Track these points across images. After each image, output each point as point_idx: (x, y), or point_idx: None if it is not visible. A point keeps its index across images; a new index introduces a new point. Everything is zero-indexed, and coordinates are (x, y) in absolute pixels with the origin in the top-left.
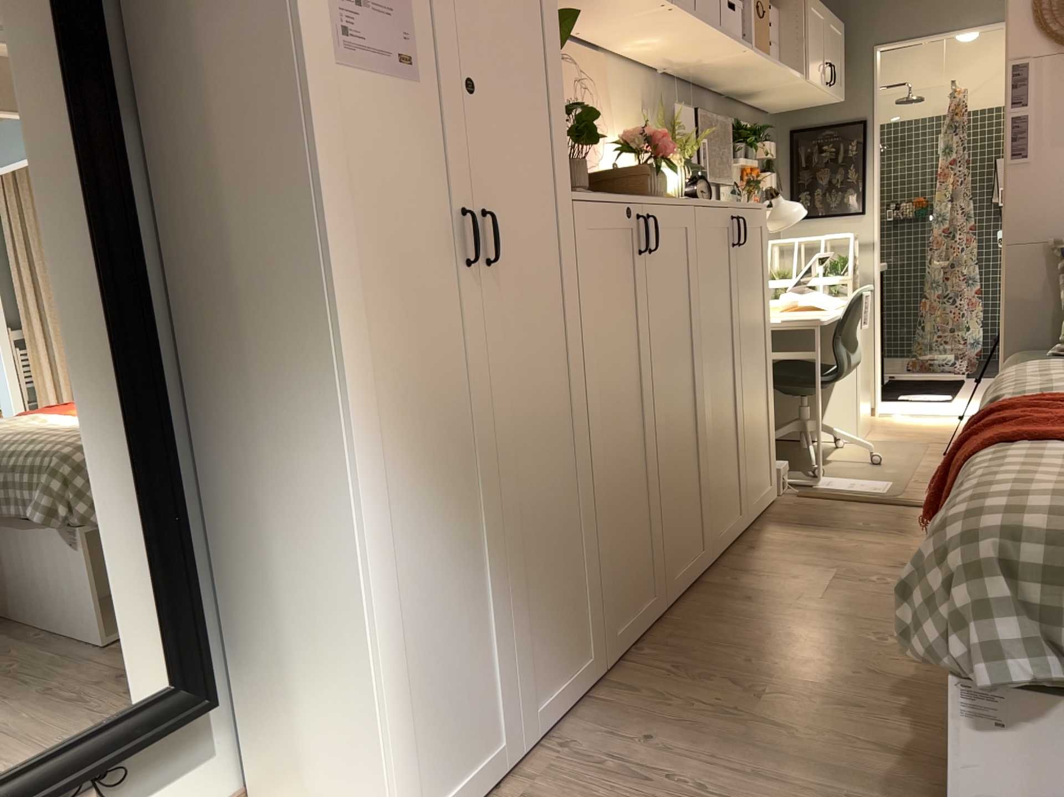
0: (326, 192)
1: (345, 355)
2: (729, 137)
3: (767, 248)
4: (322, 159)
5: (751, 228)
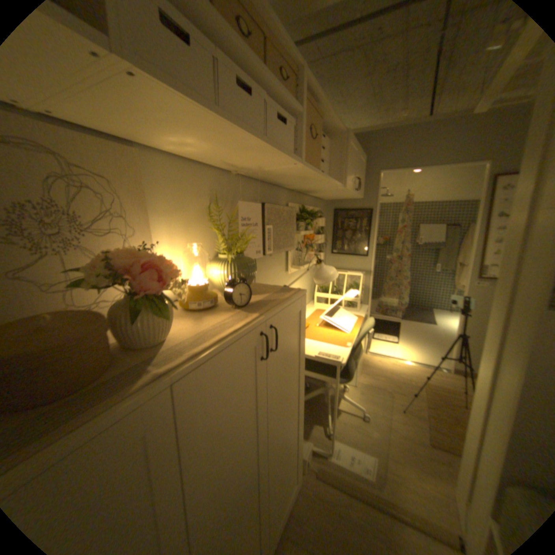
0: None
1: None
2: (295, 216)
3: (304, 321)
4: None
5: (288, 318)
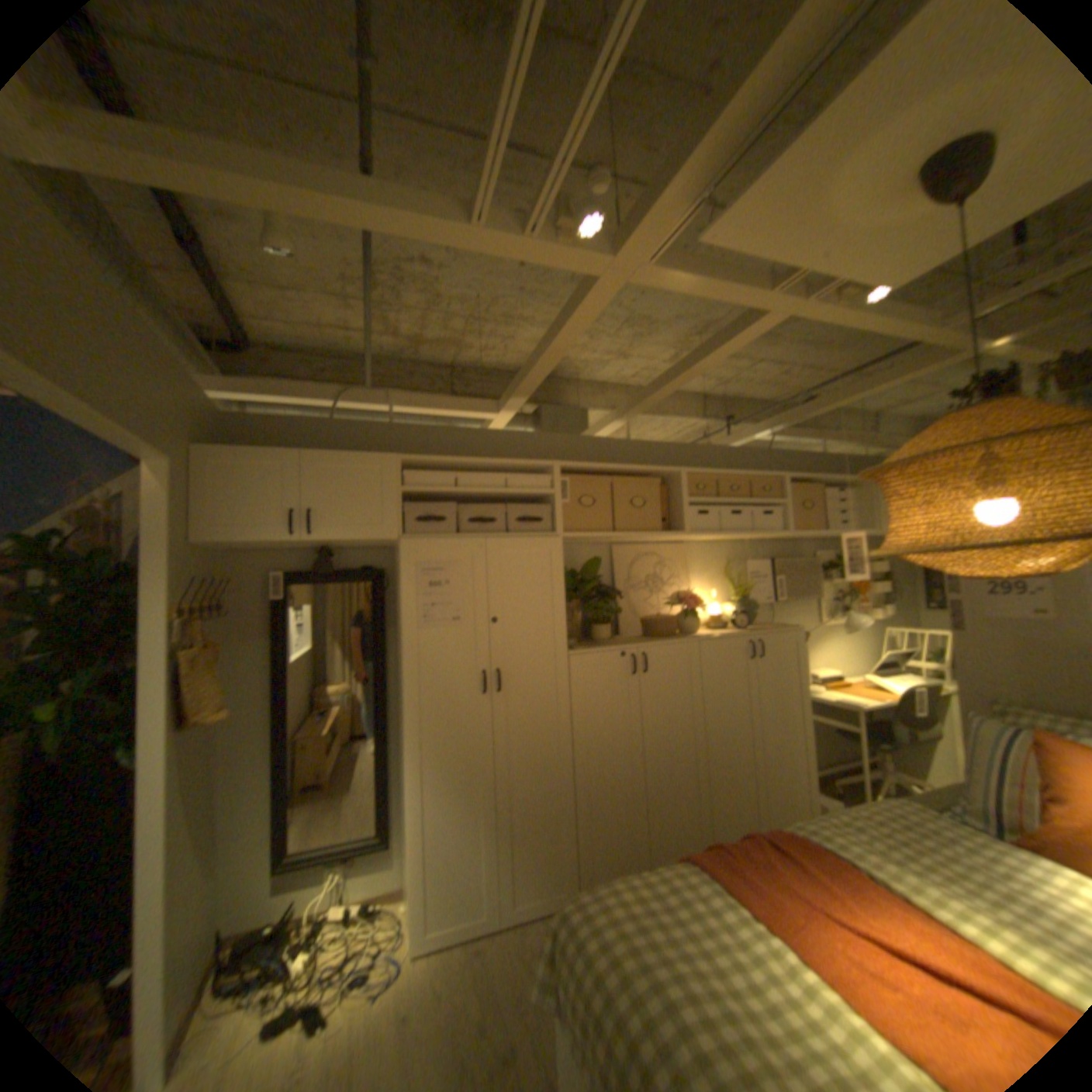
0: (409, 675)
1: (411, 732)
2: (827, 565)
3: (804, 655)
4: (409, 663)
5: (780, 644)
